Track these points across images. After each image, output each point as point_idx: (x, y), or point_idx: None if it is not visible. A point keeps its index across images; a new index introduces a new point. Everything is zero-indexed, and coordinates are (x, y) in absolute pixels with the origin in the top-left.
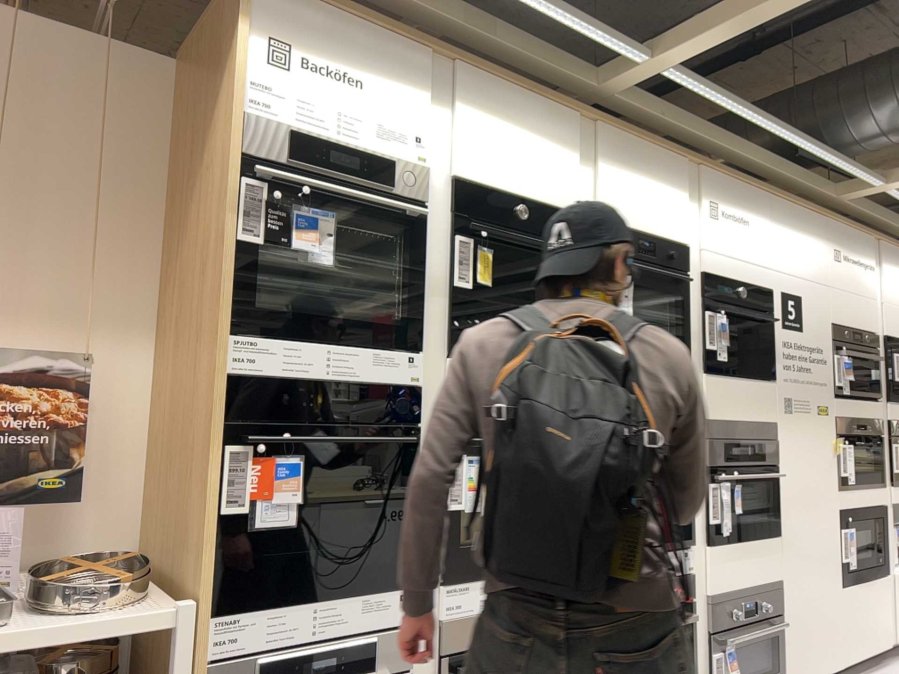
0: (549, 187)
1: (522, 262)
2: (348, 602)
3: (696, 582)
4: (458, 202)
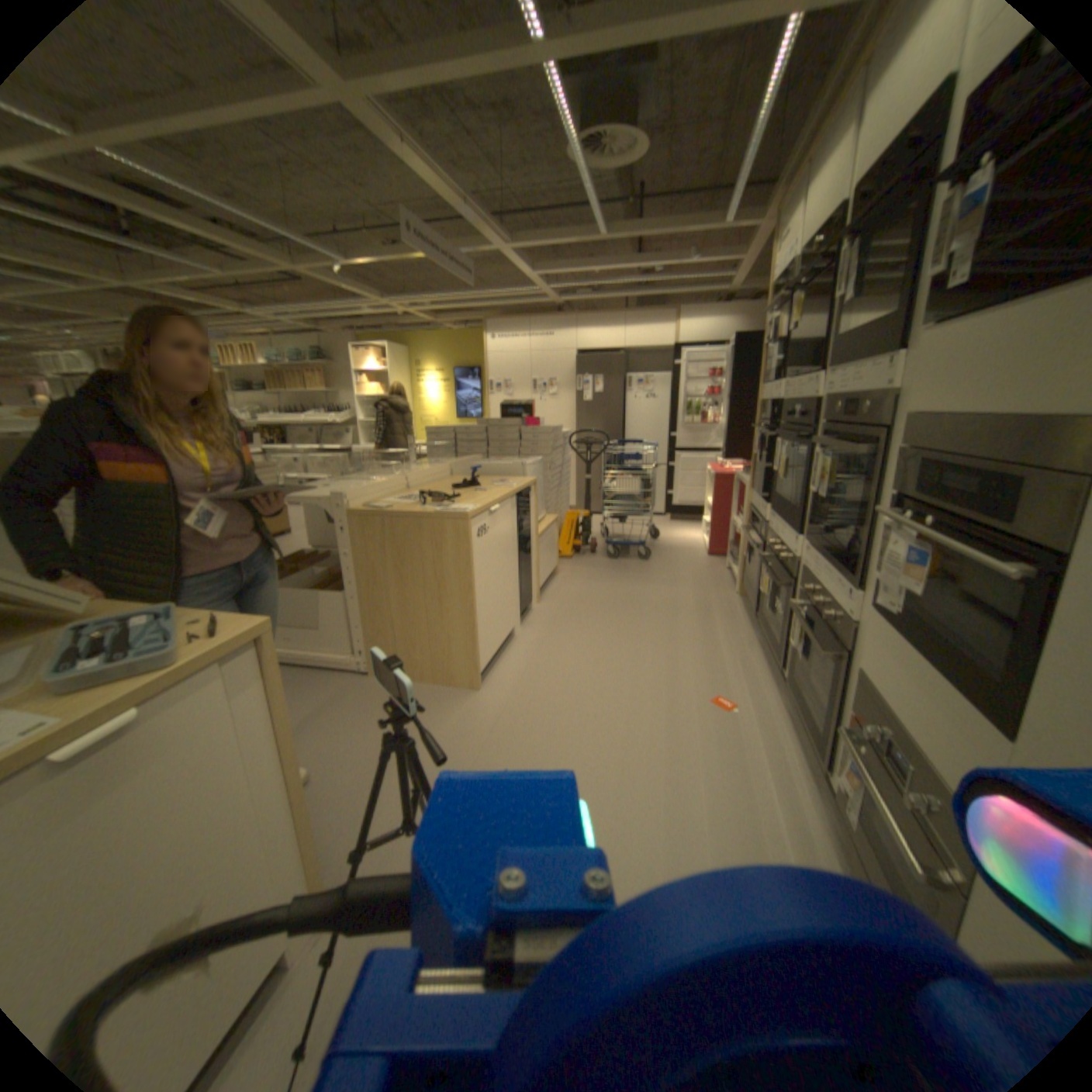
0: (829, 196)
1: (823, 282)
2: (760, 499)
3: (860, 640)
4: (811, 260)
